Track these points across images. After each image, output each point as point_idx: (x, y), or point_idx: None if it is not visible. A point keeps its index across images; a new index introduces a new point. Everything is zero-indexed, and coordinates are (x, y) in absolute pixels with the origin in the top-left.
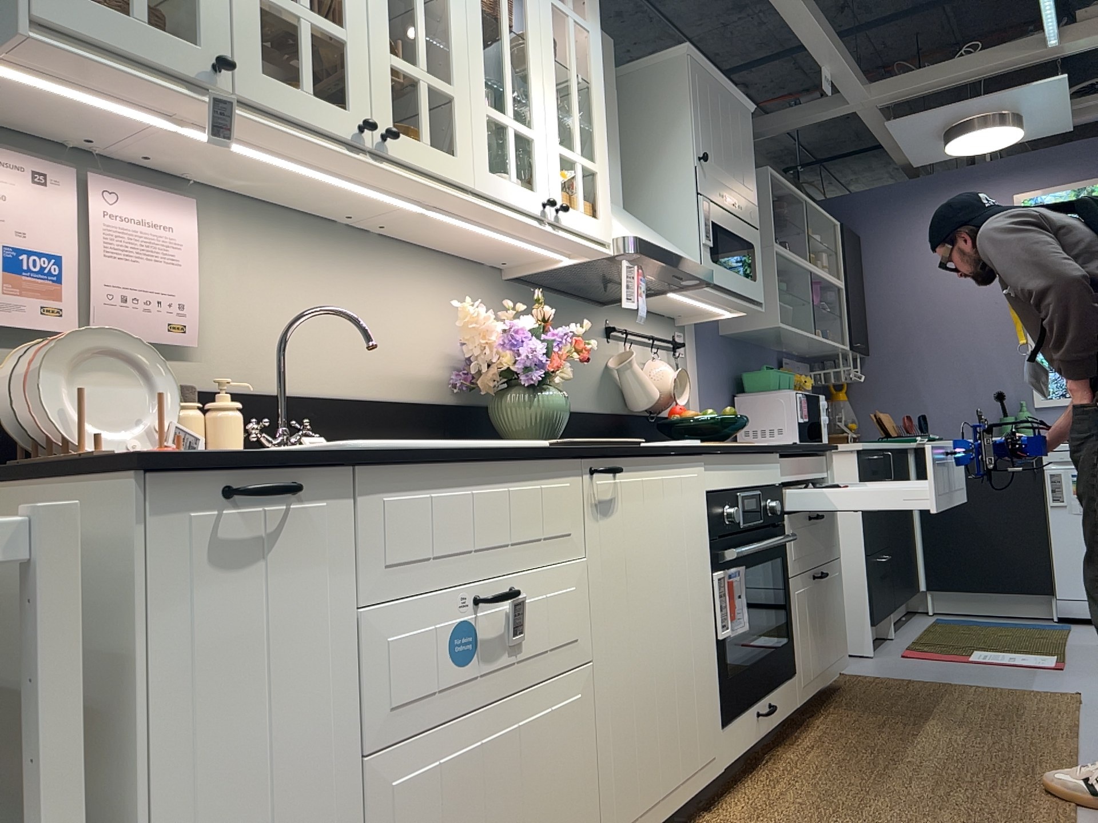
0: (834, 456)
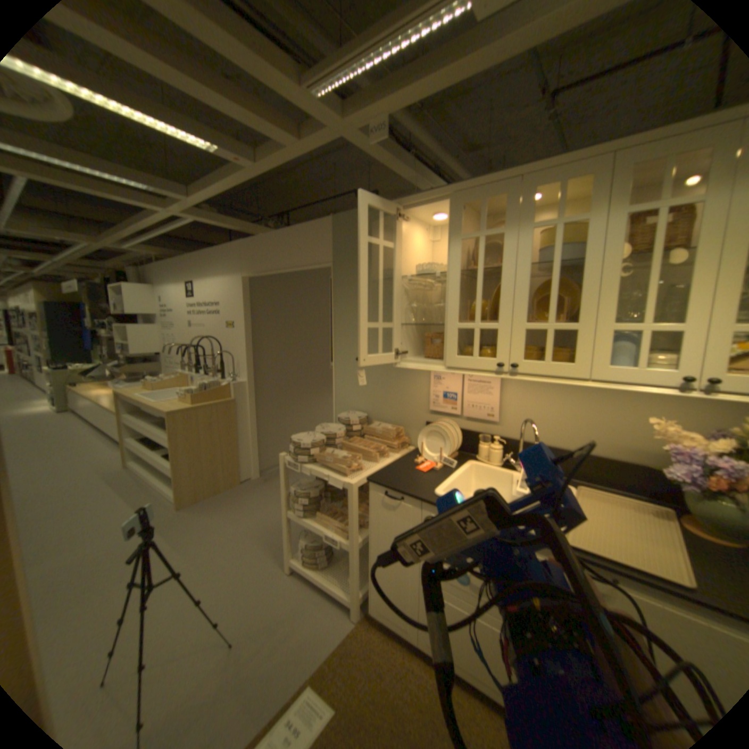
0: None
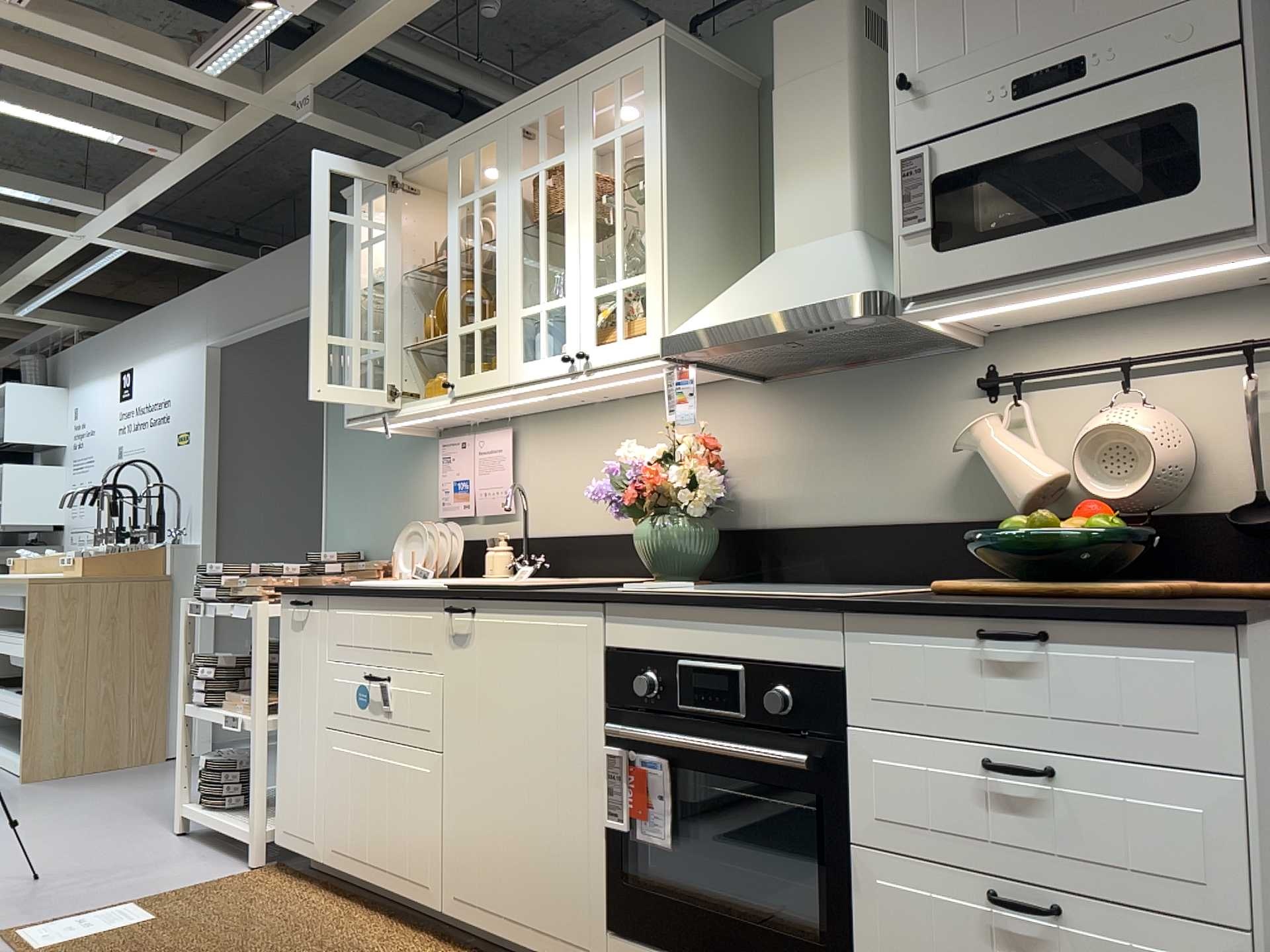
0: (1240, 643)
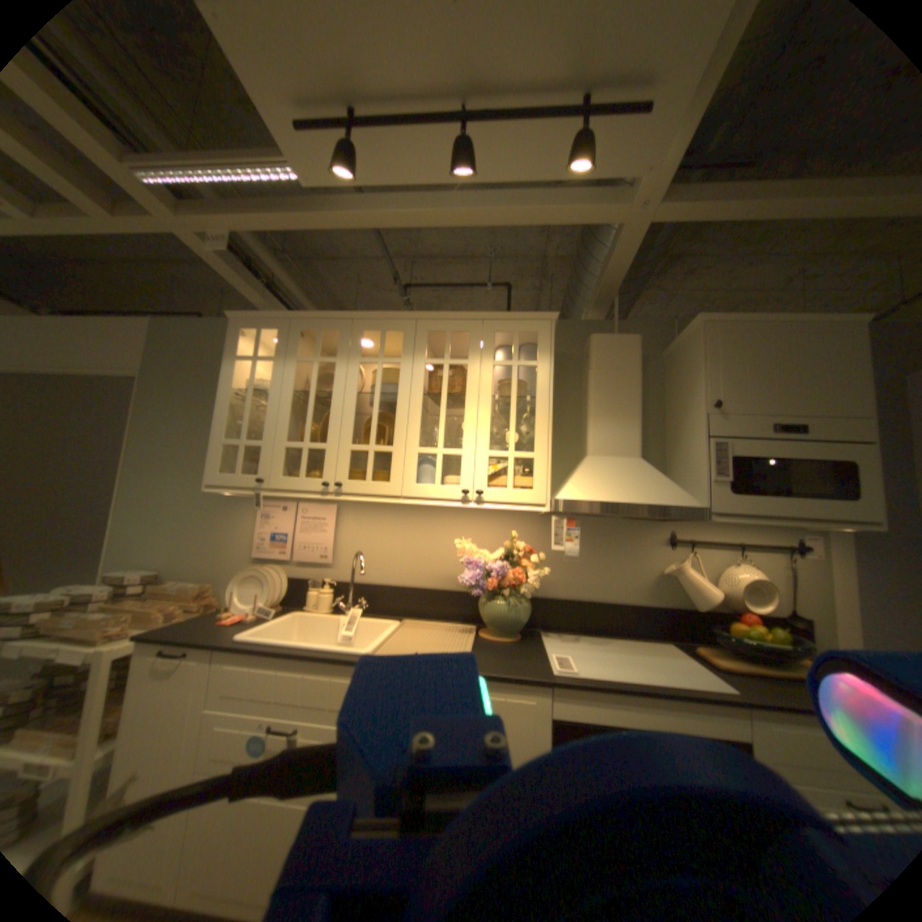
0: None
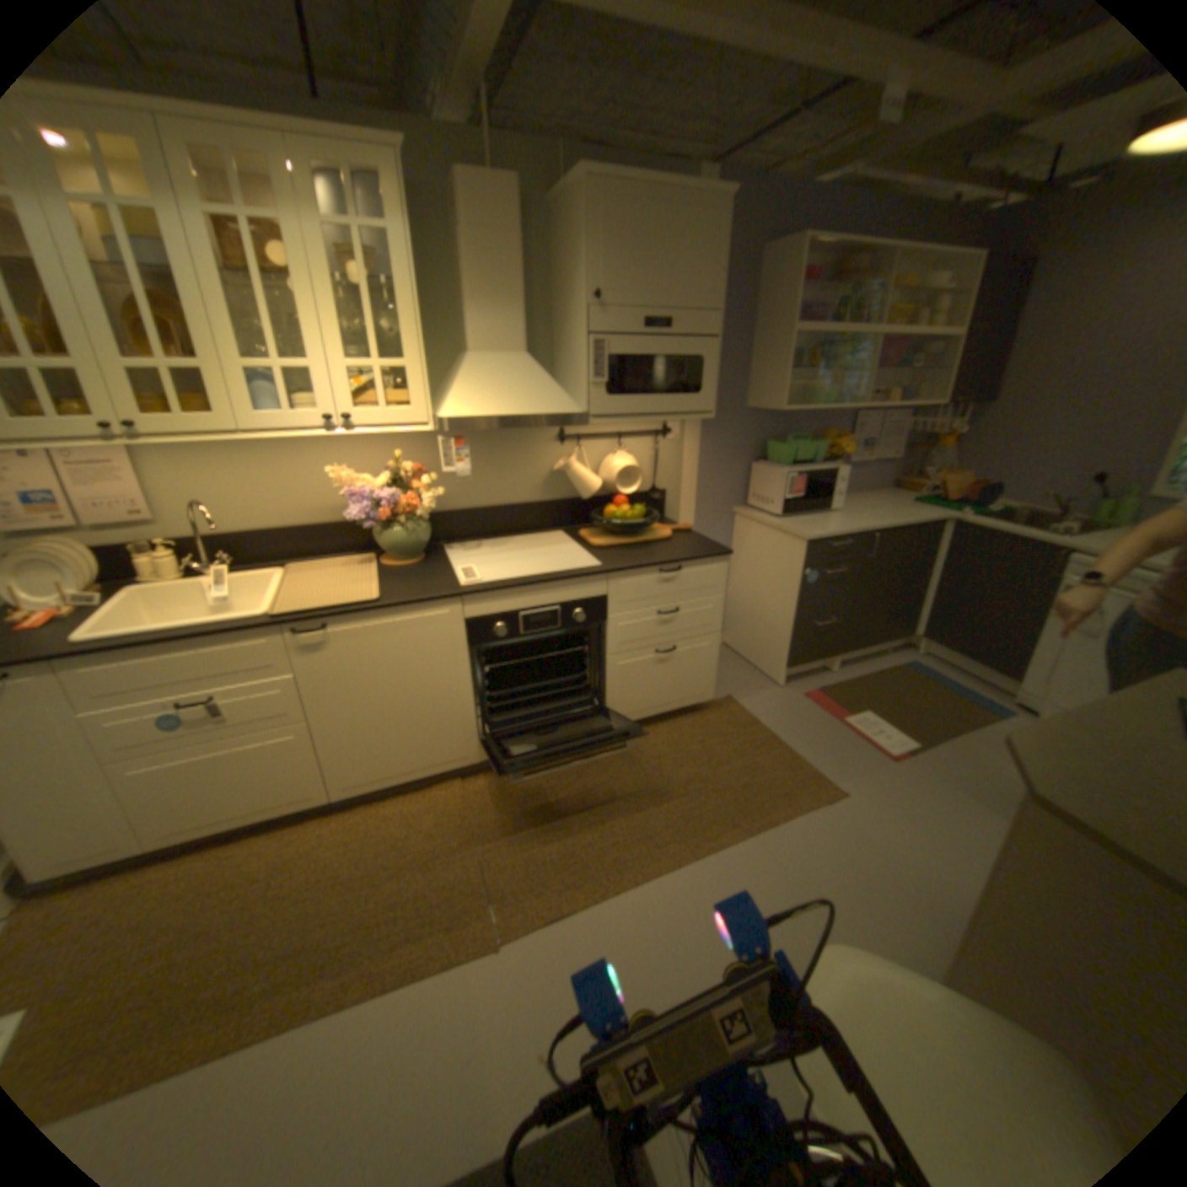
0: (728, 561)
